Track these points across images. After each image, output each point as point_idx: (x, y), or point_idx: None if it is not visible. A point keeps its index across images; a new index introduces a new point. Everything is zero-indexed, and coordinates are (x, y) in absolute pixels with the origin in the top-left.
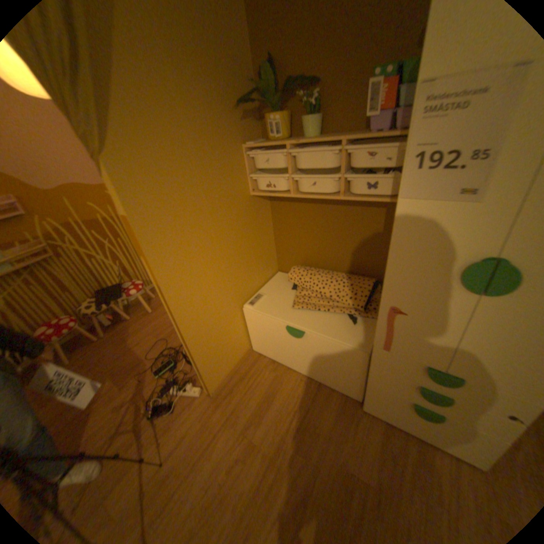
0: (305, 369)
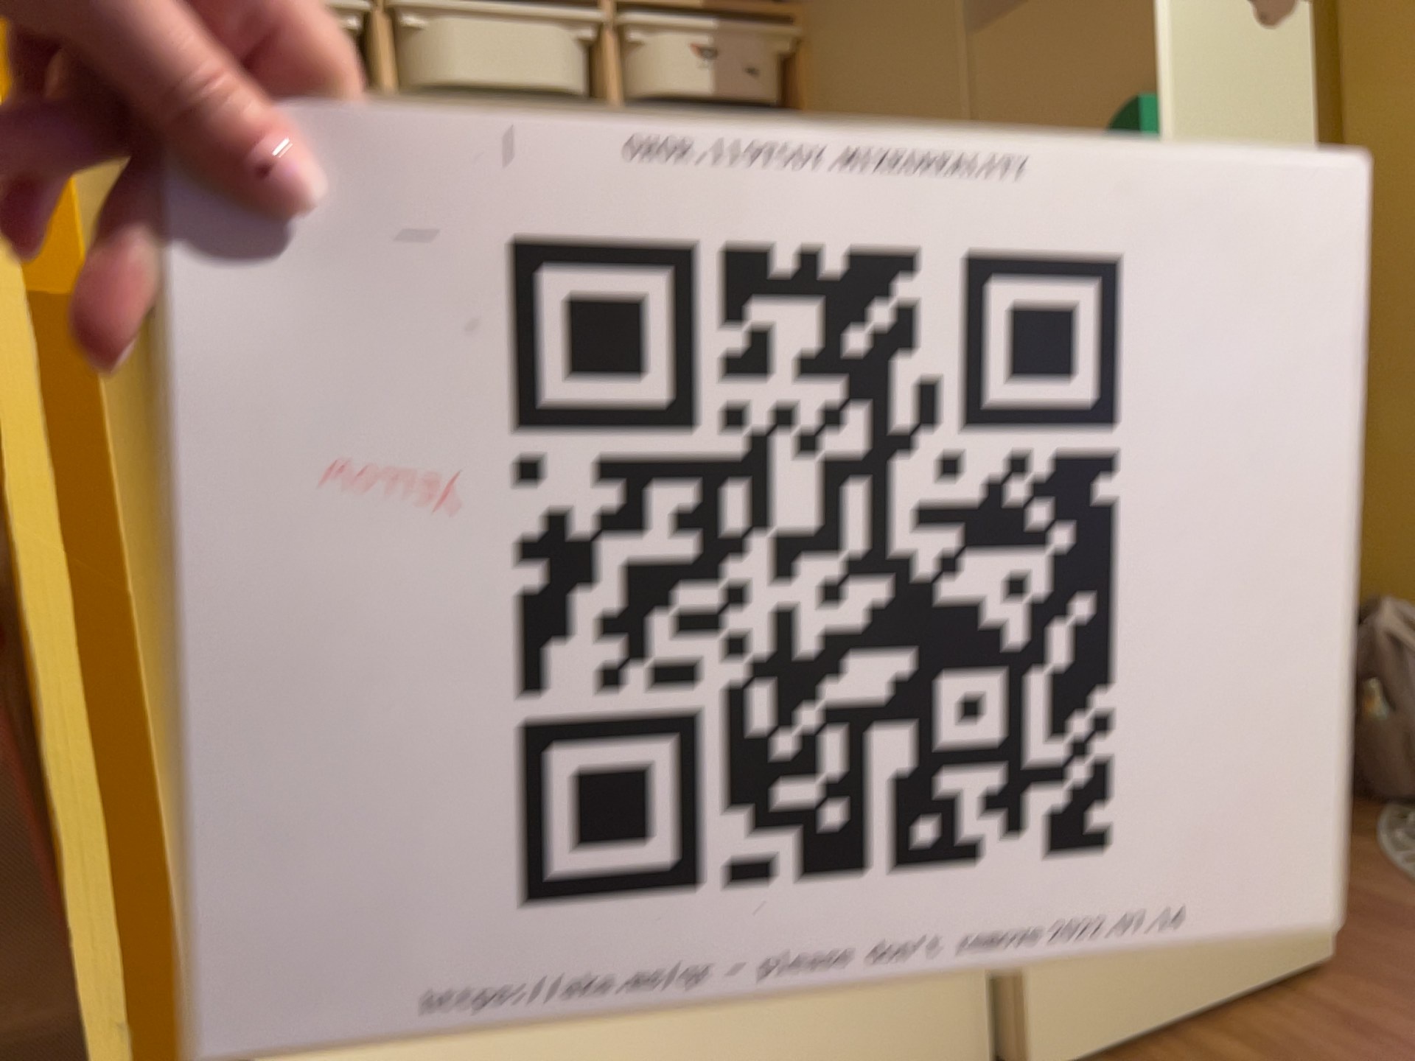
0: None
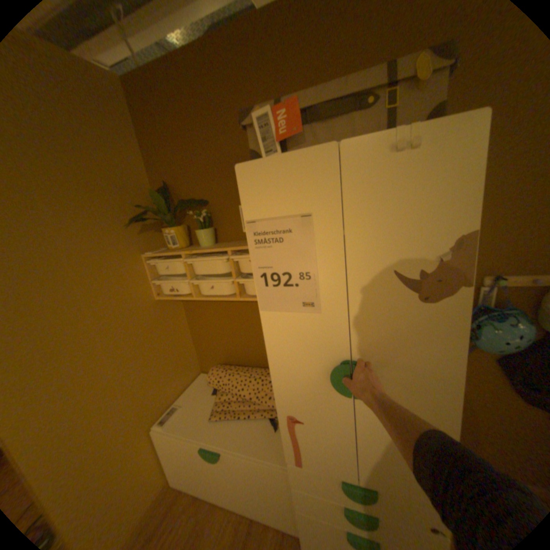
0: (232, 503)
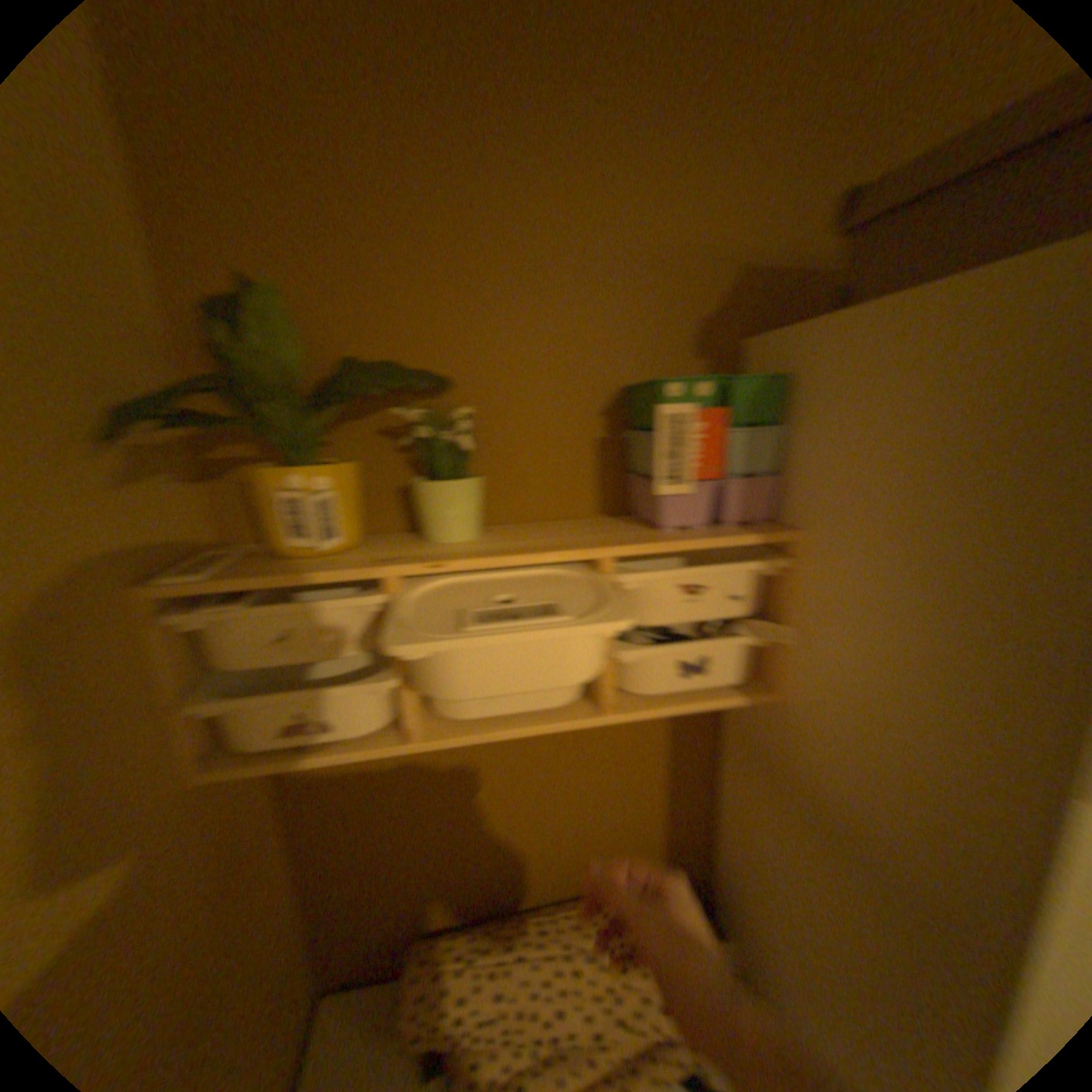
0: None
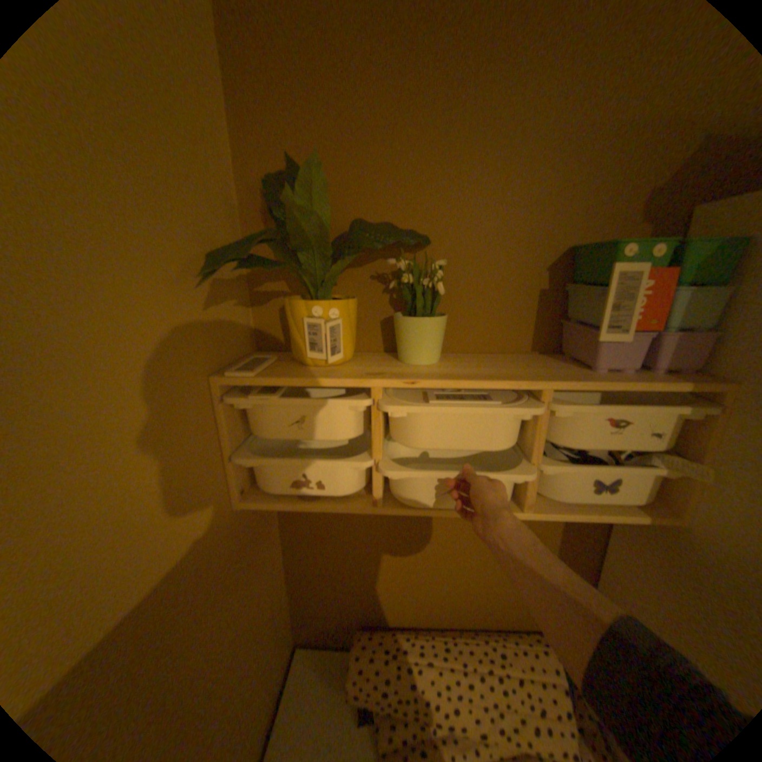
0: None
